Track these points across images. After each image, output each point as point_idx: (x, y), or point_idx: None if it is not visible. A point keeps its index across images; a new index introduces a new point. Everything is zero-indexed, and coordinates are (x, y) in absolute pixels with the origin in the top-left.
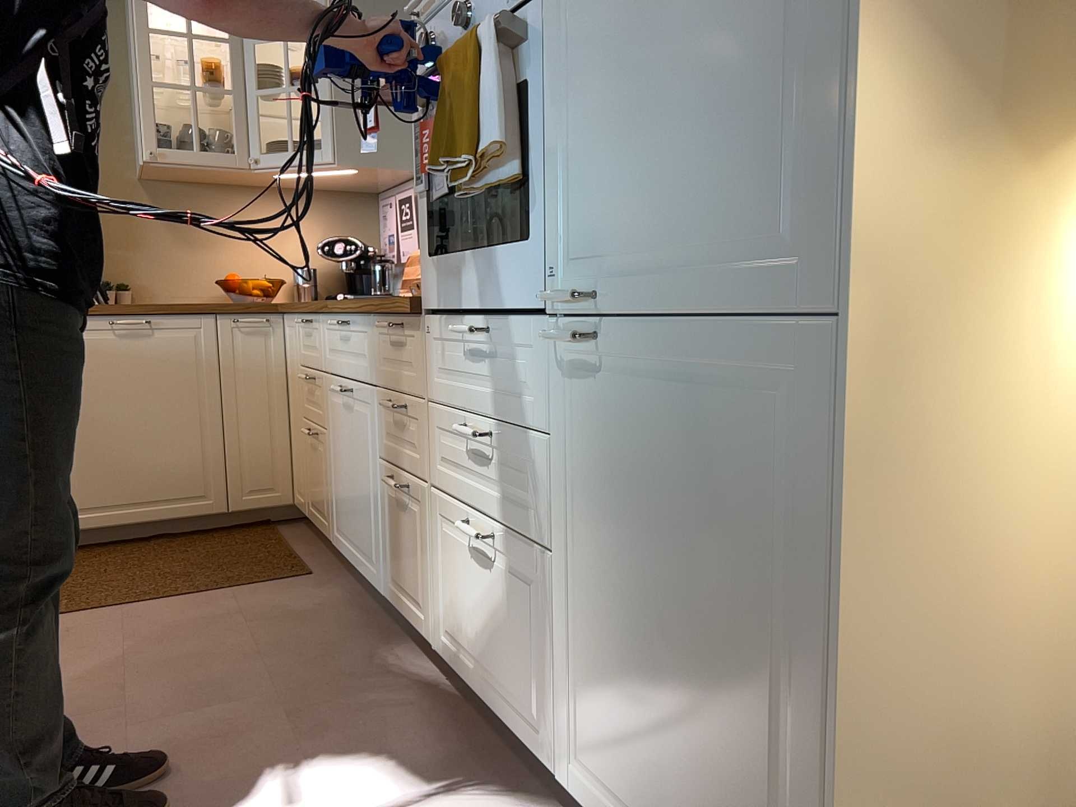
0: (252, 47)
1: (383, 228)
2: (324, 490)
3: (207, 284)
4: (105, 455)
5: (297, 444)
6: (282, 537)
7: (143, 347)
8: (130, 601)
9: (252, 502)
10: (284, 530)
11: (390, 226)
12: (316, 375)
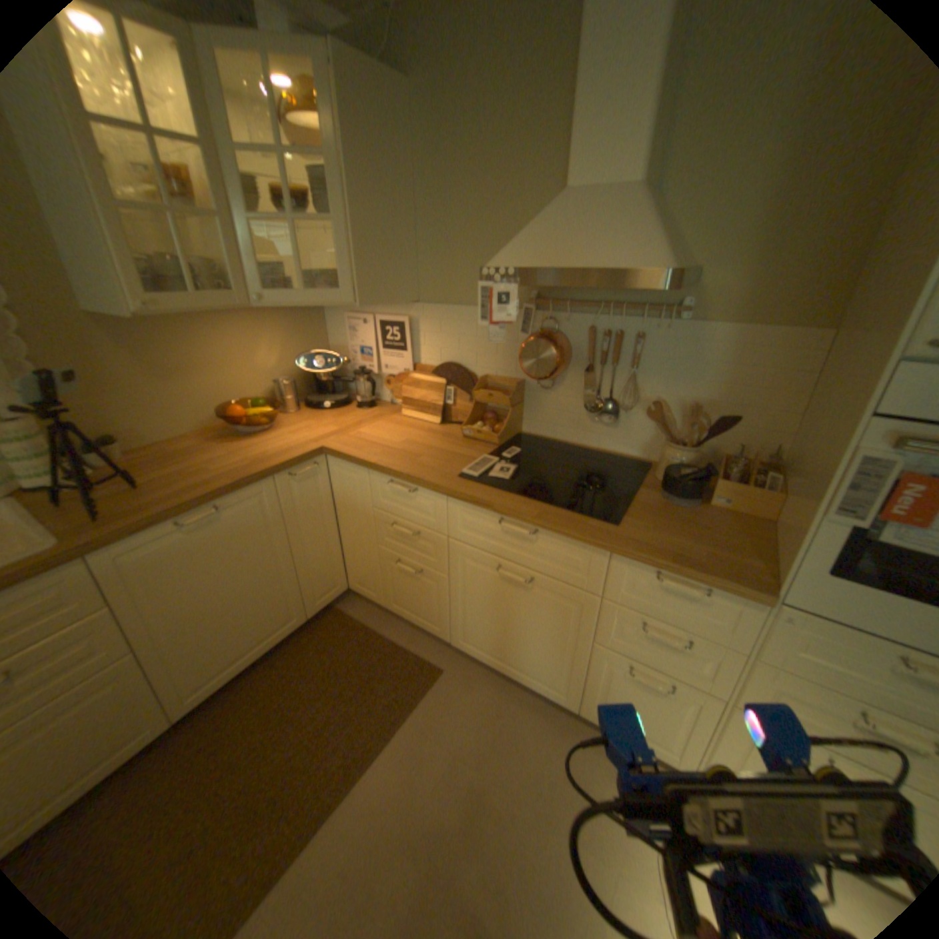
0: (229, 153)
1: (350, 339)
2: (434, 608)
3: (192, 412)
4: (201, 640)
5: (362, 557)
6: (359, 622)
7: (213, 532)
8: (342, 786)
9: (323, 604)
10: (348, 611)
11: (363, 341)
12: (423, 532)
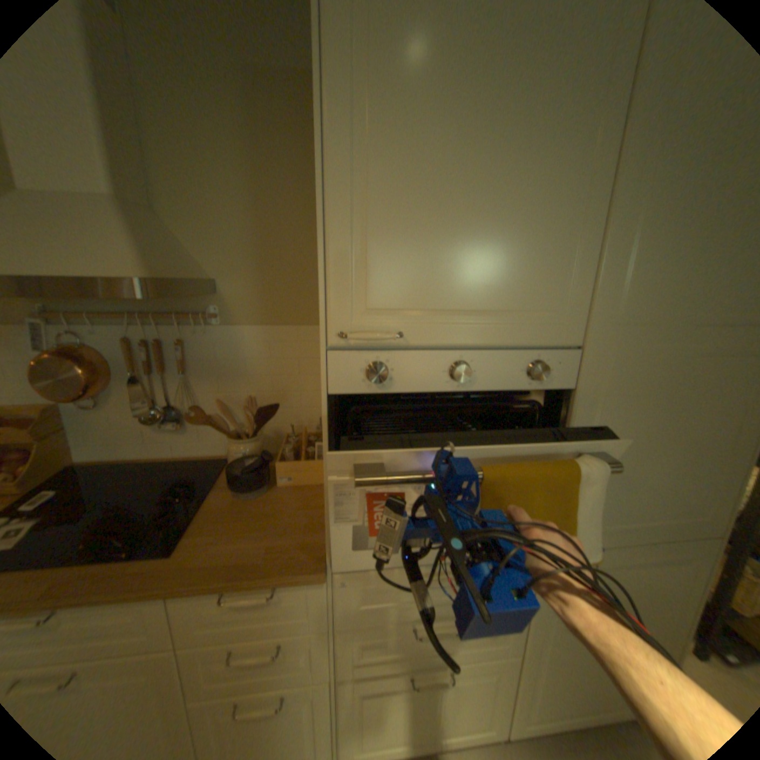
0: None
1: None
2: None
3: None
4: None
5: None
6: None
7: None
8: None
9: None
10: None
11: None
12: None
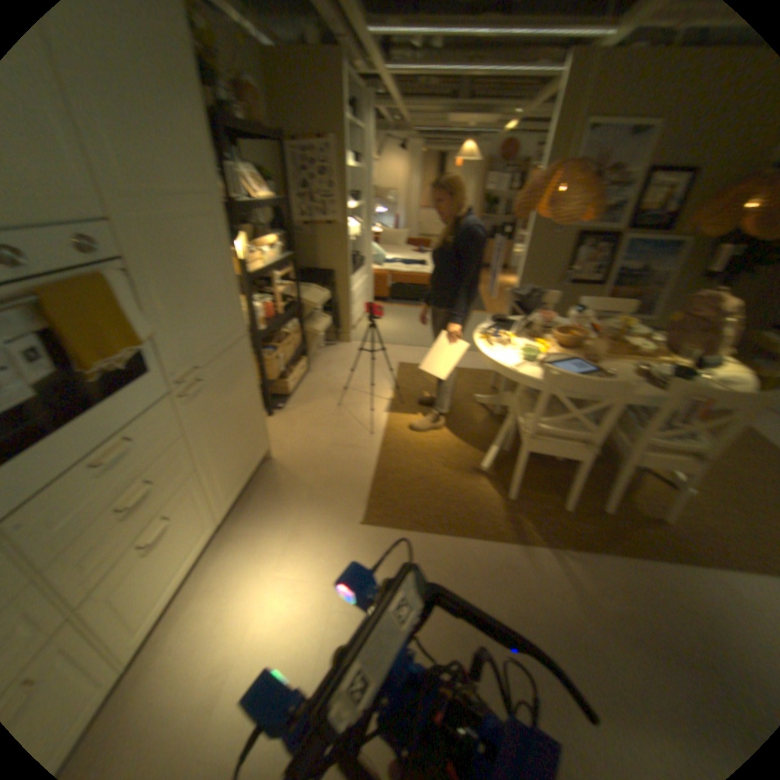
0: None
1: None
2: None
3: None
4: None
5: None
6: None
7: None
8: None
9: None
10: None
11: None
12: None
